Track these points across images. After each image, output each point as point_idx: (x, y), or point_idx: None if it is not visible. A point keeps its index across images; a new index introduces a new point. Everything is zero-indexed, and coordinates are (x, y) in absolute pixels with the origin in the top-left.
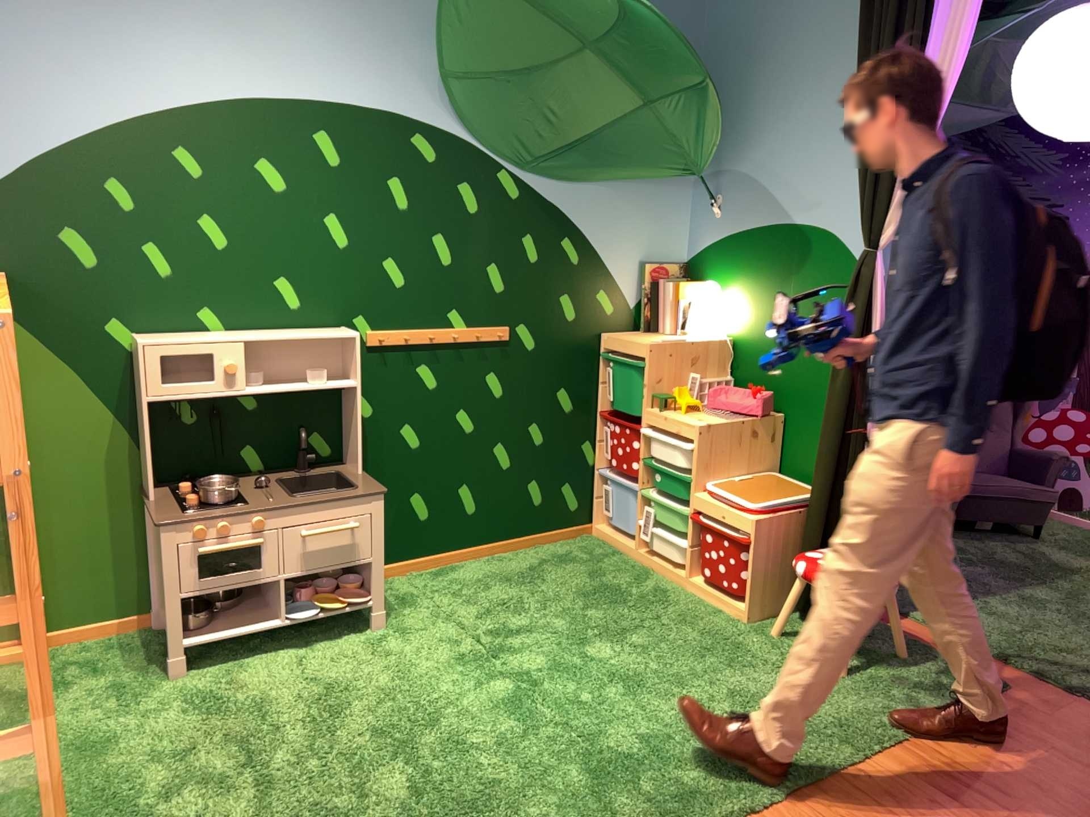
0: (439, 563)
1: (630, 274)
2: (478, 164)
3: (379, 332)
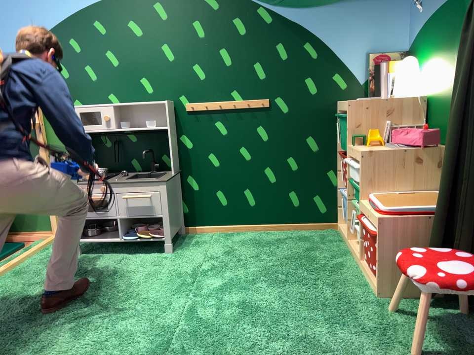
0: (234, 231)
1: (360, 60)
2: (243, 3)
3: (190, 102)
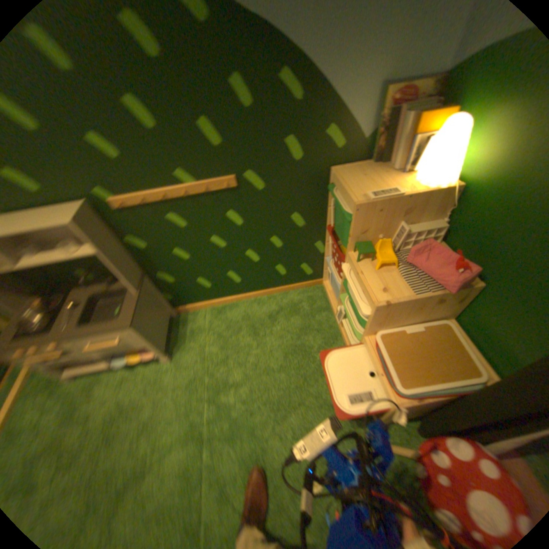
0: (226, 302)
1: (374, 98)
2: None
3: (119, 196)
